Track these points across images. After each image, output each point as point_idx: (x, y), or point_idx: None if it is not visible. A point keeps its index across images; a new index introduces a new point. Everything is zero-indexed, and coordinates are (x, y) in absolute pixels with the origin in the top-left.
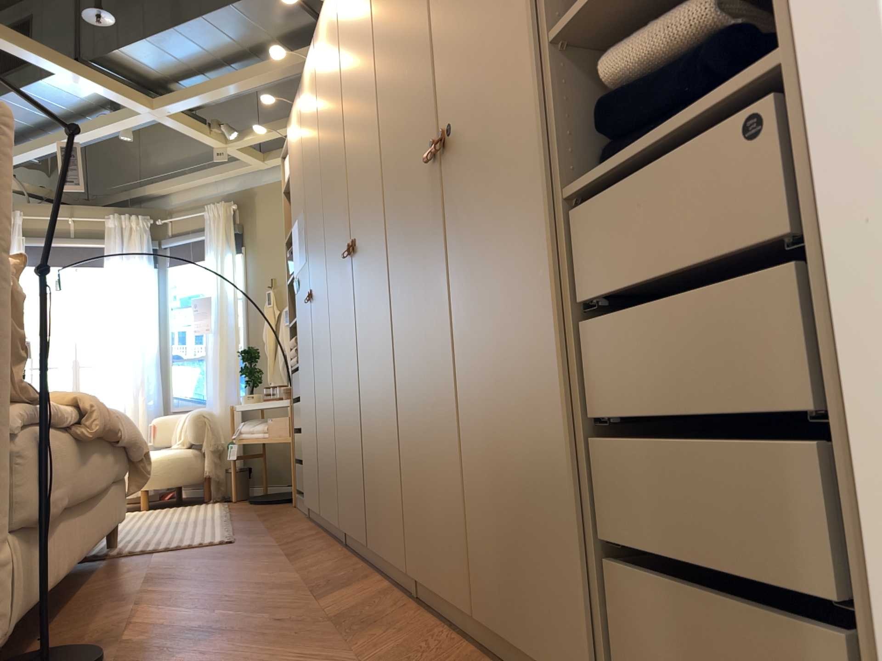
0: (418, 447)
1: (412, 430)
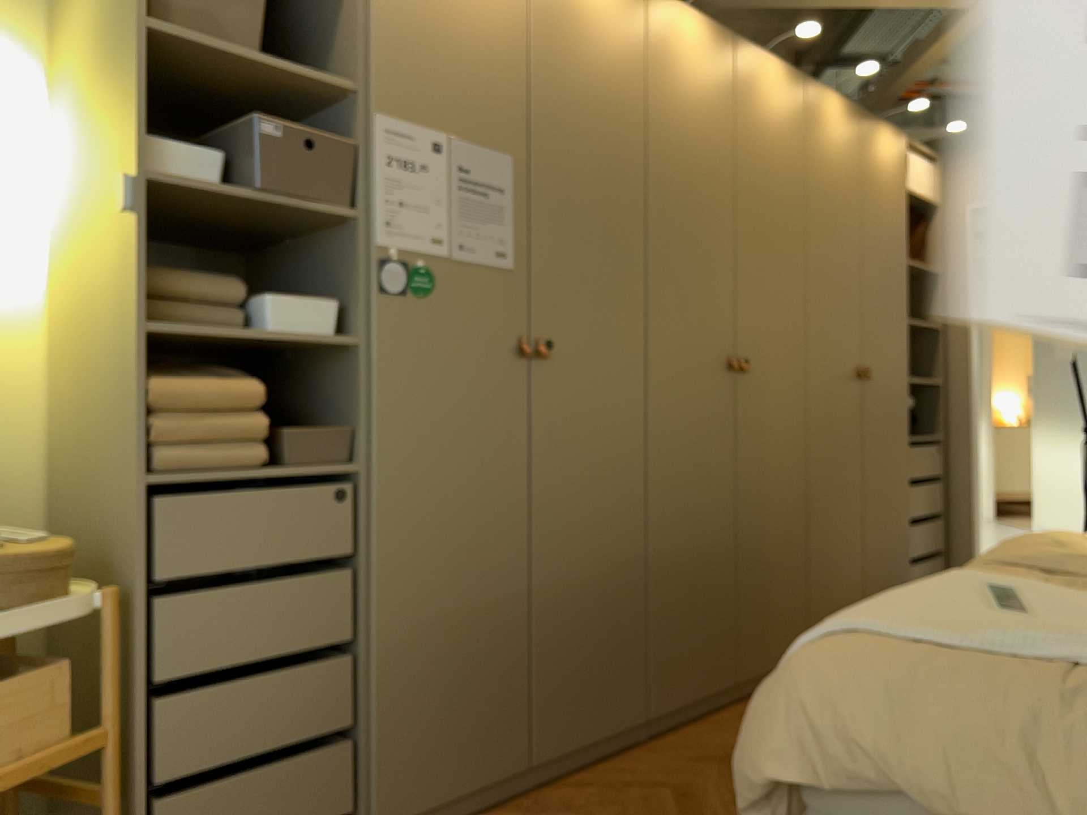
0: (832, 558)
1: (826, 547)
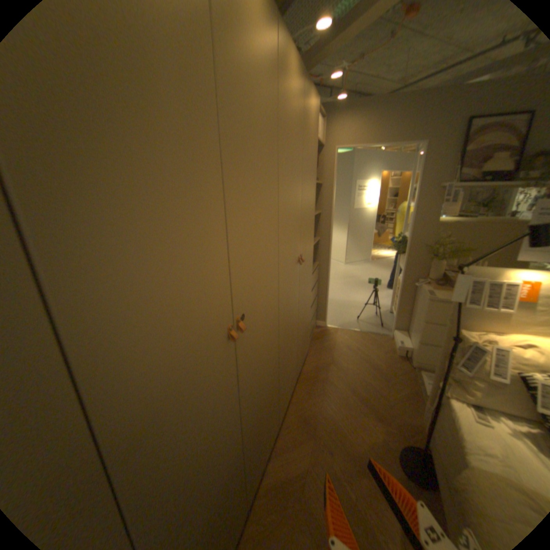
0: (286, 373)
1: (284, 372)
